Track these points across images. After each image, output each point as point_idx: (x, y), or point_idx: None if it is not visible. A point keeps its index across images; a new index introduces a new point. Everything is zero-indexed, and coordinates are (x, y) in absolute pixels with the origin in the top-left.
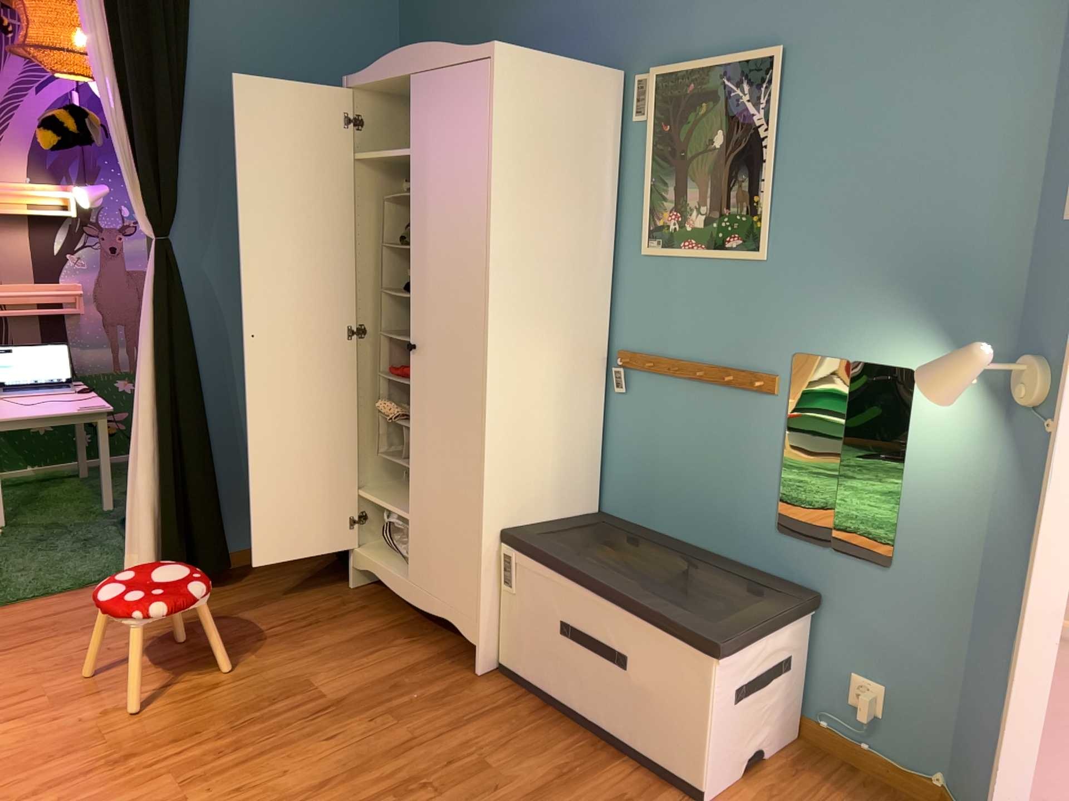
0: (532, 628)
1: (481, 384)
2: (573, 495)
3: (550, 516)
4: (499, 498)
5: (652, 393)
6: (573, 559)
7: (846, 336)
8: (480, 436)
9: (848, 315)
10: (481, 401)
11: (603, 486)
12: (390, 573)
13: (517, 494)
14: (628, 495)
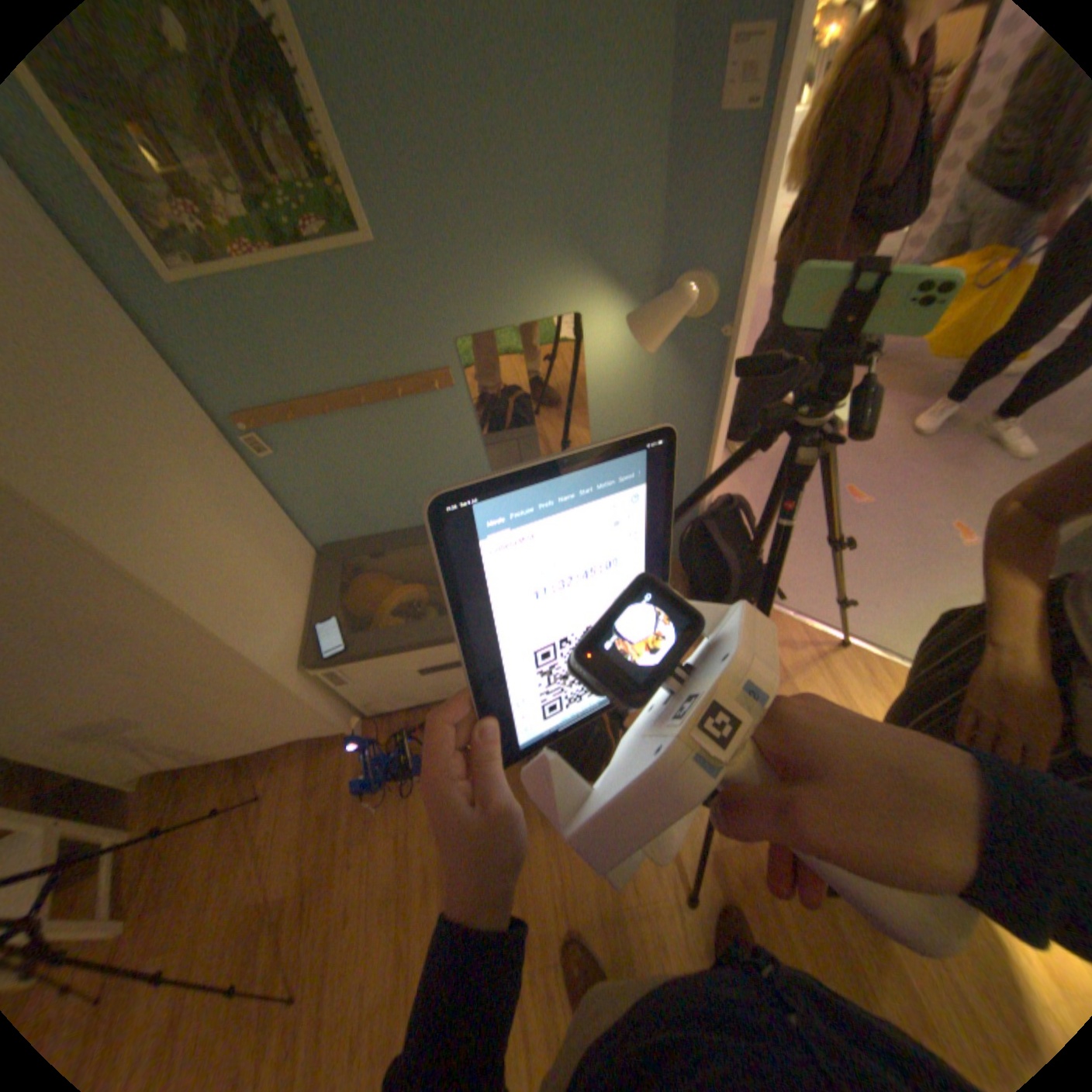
0: (386, 690)
1: (161, 603)
2: (302, 568)
3: (305, 604)
4: (274, 651)
5: (309, 440)
6: (392, 634)
7: (506, 303)
8: (211, 639)
9: (502, 281)
10: (179, 616)
11: (308, 535)
12: (184, 759)
13: (278, 628)
14: (341, 528)
